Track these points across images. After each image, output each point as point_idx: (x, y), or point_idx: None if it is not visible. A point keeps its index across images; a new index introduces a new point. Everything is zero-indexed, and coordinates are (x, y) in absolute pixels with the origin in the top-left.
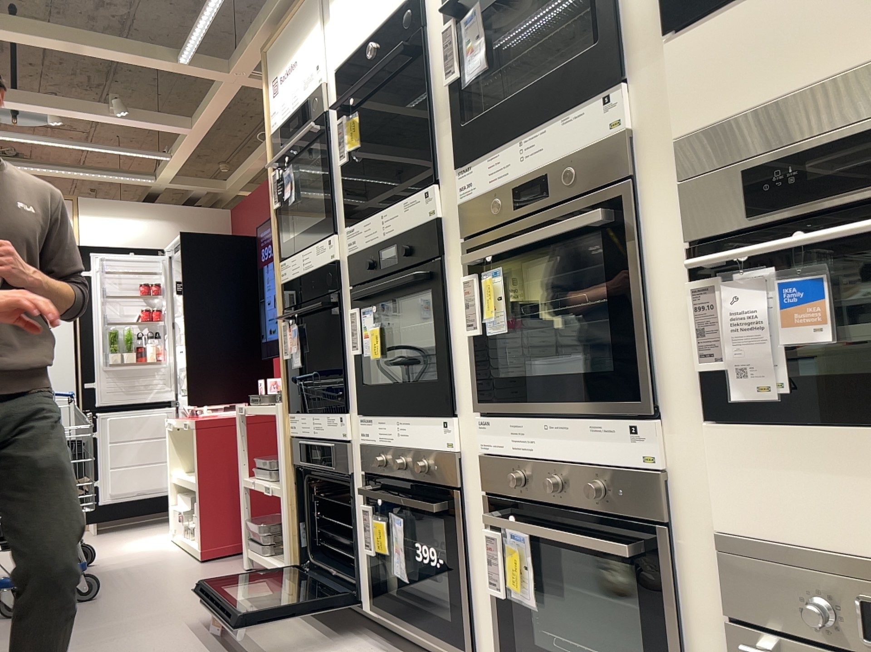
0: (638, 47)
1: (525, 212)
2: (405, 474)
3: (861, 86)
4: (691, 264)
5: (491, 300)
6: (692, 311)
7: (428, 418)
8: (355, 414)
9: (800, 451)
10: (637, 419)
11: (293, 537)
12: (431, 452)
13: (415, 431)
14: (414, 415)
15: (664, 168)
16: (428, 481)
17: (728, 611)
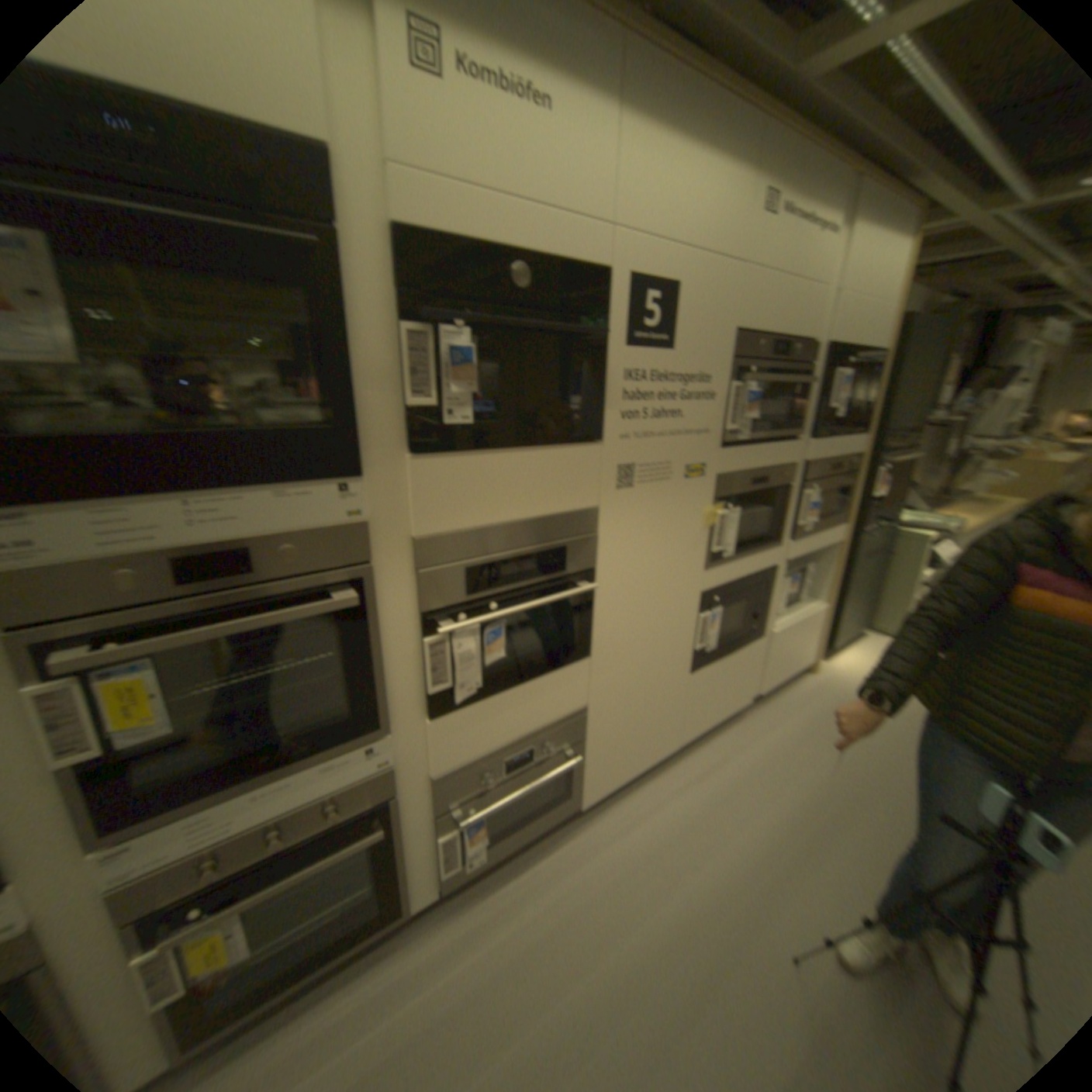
0: (375, 447)
1: (194, 588)
2: None
3: (524, 530)
4: (439, 633)
5: (135, 708)
6: (423, 659)
7: None
8: None
9: (479, 714)
10: (365, 744)
11: None
12: None
13: None
14: None
15: (396, 556)
16: None
17: (427, 816)
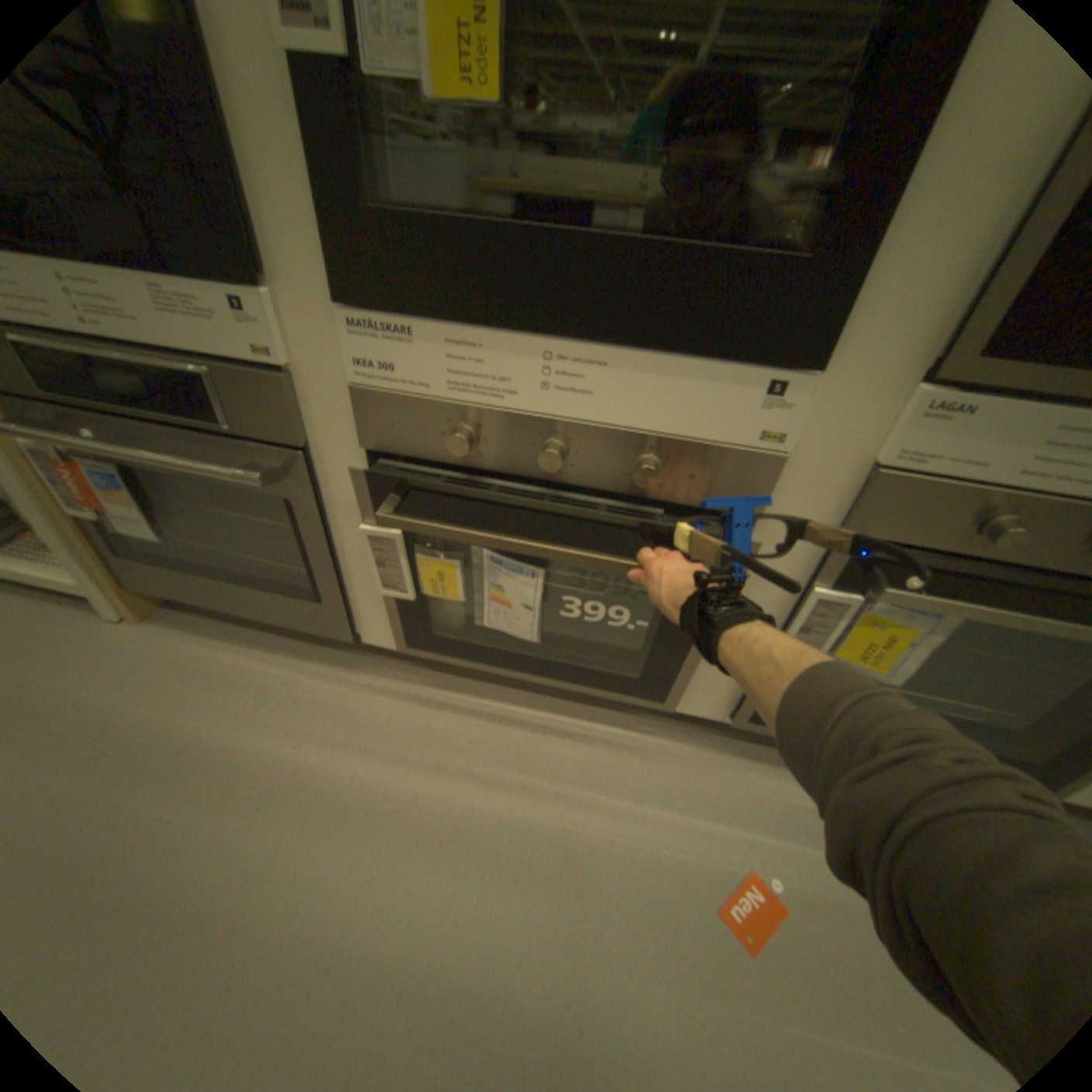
0: None
1: None
2: (562, 472)
3: None
4: None
5: None
6: None
7: (703, 353)
8: (306, 289)
9: None
10: None
11: (81, 538)
12: (687, 437)
13: (633, 382)
14: (641, 339)
15: None
16: (649, 492)
17: None
